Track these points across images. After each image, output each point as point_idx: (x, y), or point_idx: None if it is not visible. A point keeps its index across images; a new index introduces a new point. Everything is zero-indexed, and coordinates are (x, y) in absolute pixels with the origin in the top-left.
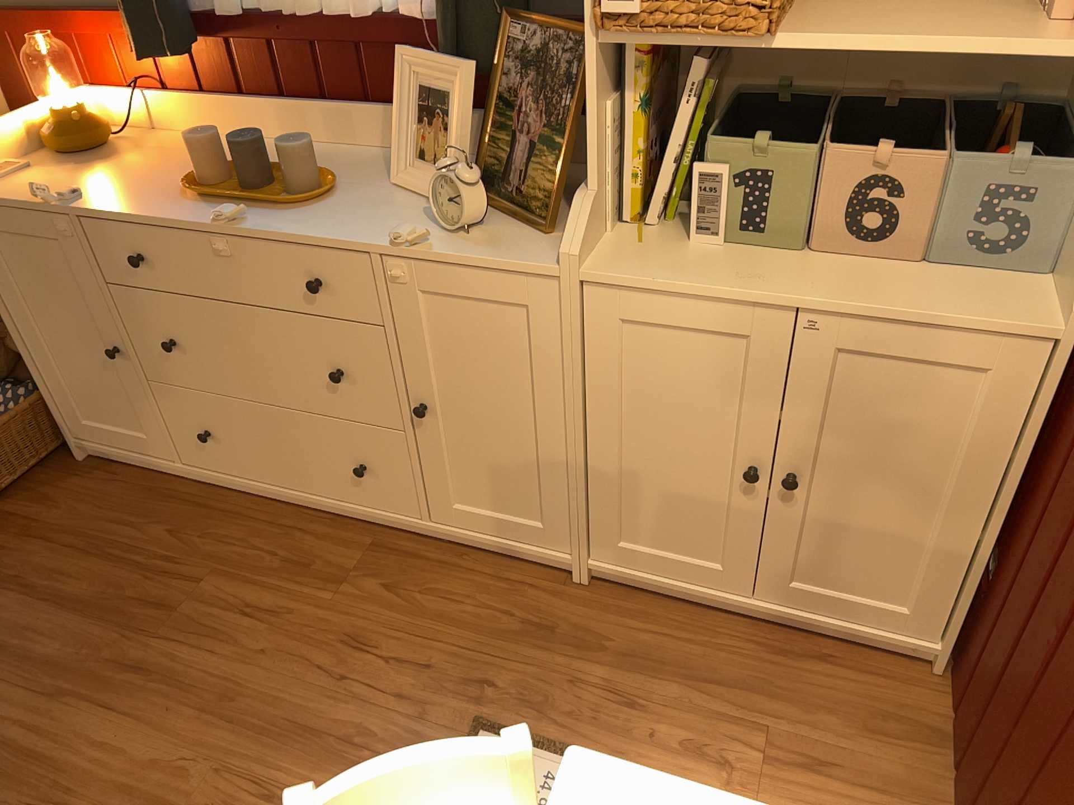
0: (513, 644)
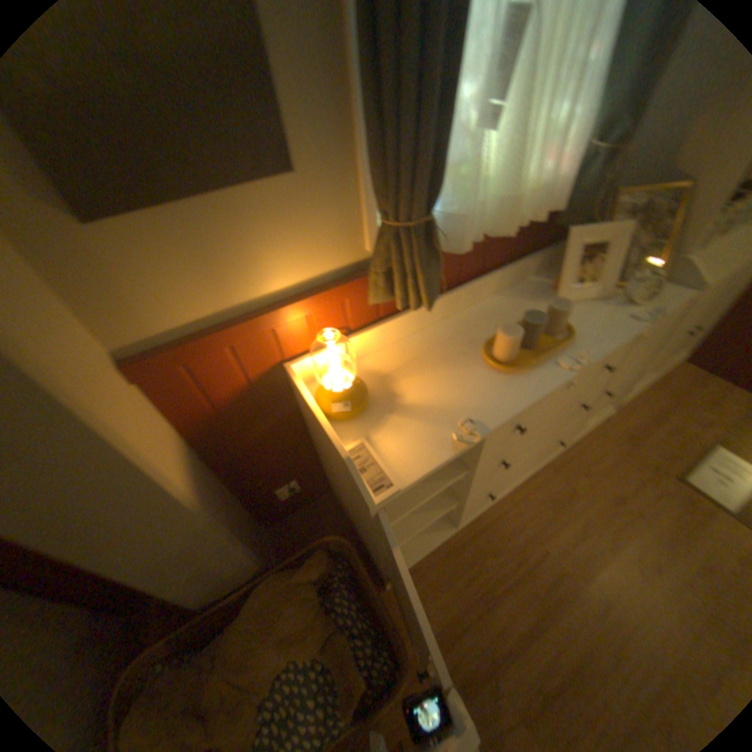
0: (639, 451)
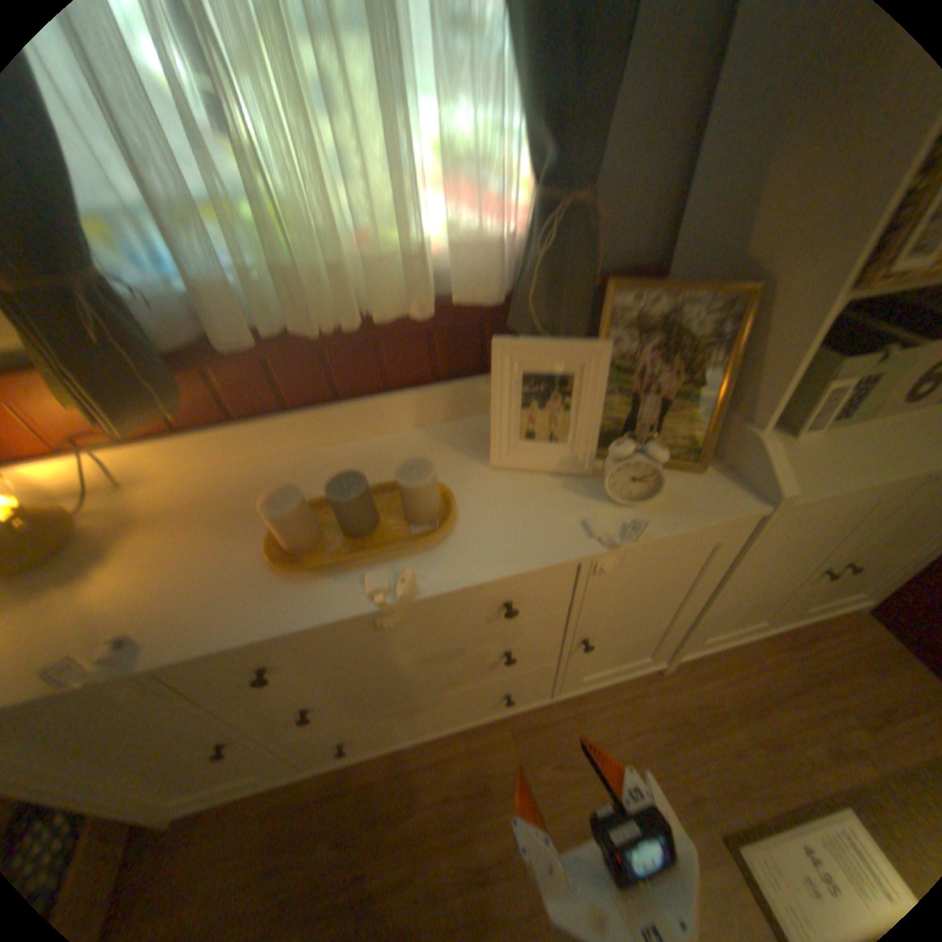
0: (683, 758)
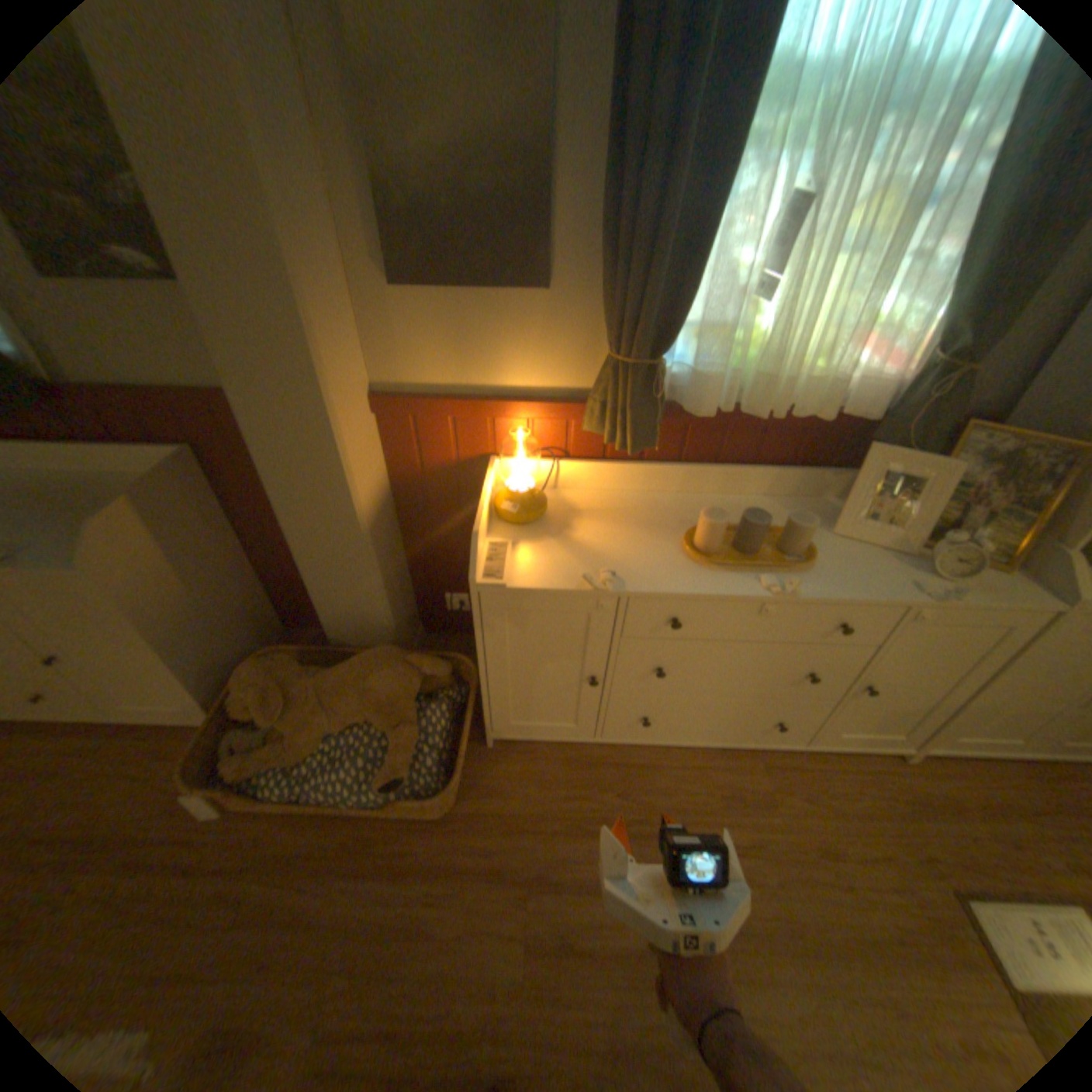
0: (921, 828)
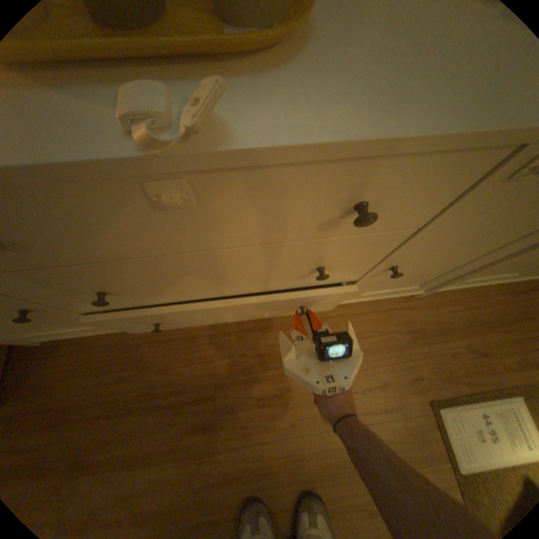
0: (415, 353)
